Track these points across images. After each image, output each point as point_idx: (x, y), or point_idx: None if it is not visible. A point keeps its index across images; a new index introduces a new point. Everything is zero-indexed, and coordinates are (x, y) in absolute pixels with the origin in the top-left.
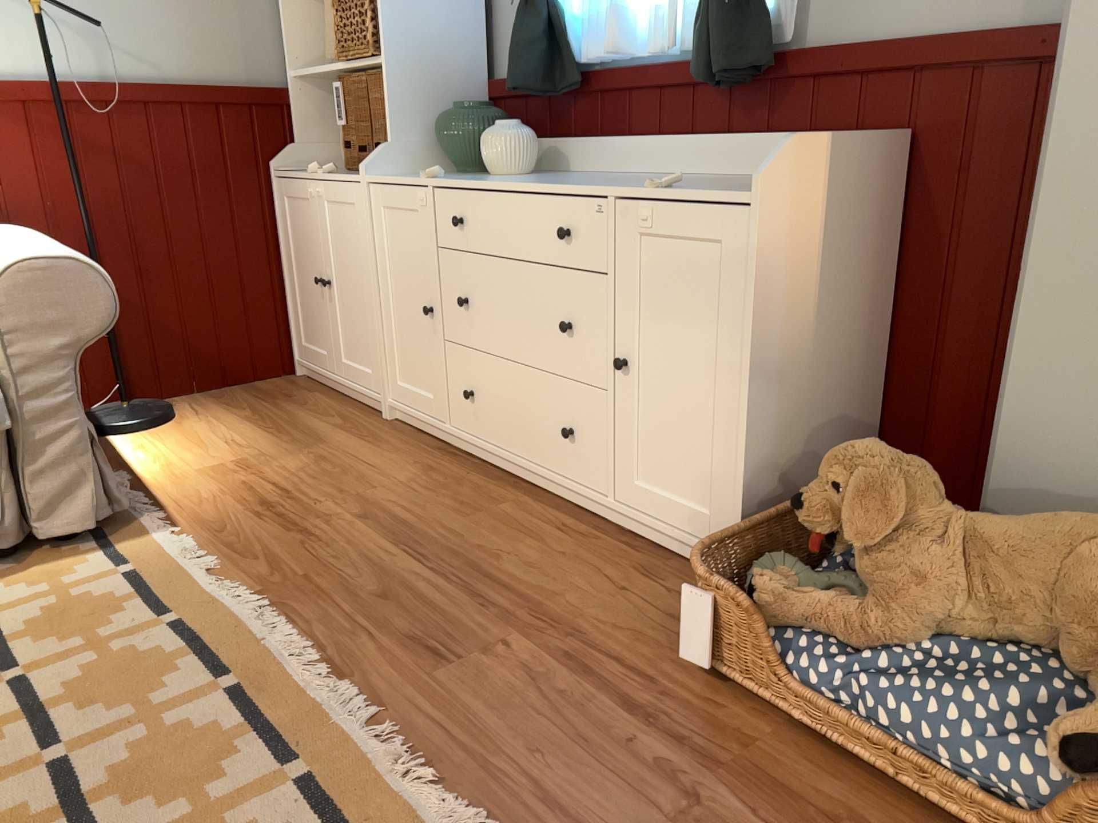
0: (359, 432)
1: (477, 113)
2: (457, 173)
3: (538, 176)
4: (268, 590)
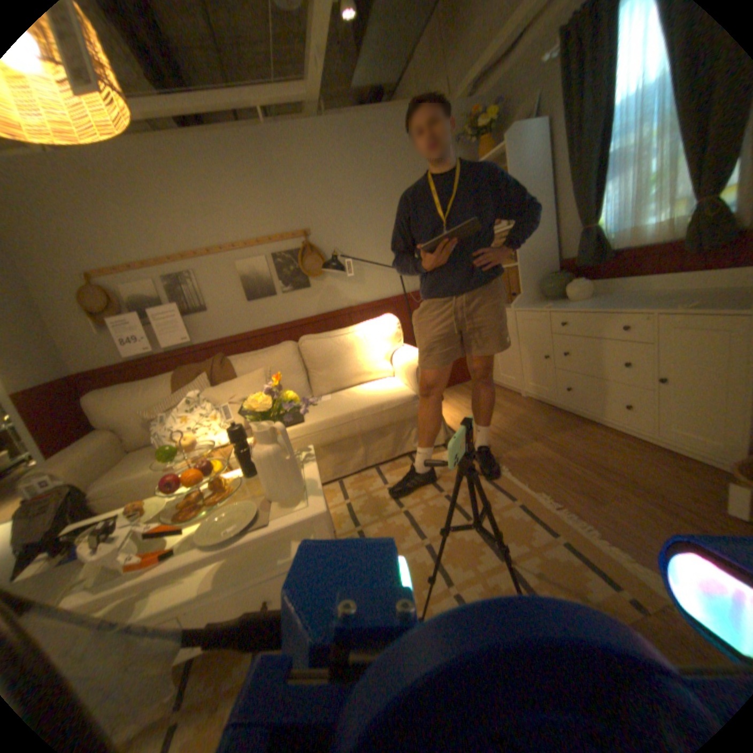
0: (515, 403)
1: (561, 276)
2: (552, 300)
3: (596, 298)
4: (513, 468)
